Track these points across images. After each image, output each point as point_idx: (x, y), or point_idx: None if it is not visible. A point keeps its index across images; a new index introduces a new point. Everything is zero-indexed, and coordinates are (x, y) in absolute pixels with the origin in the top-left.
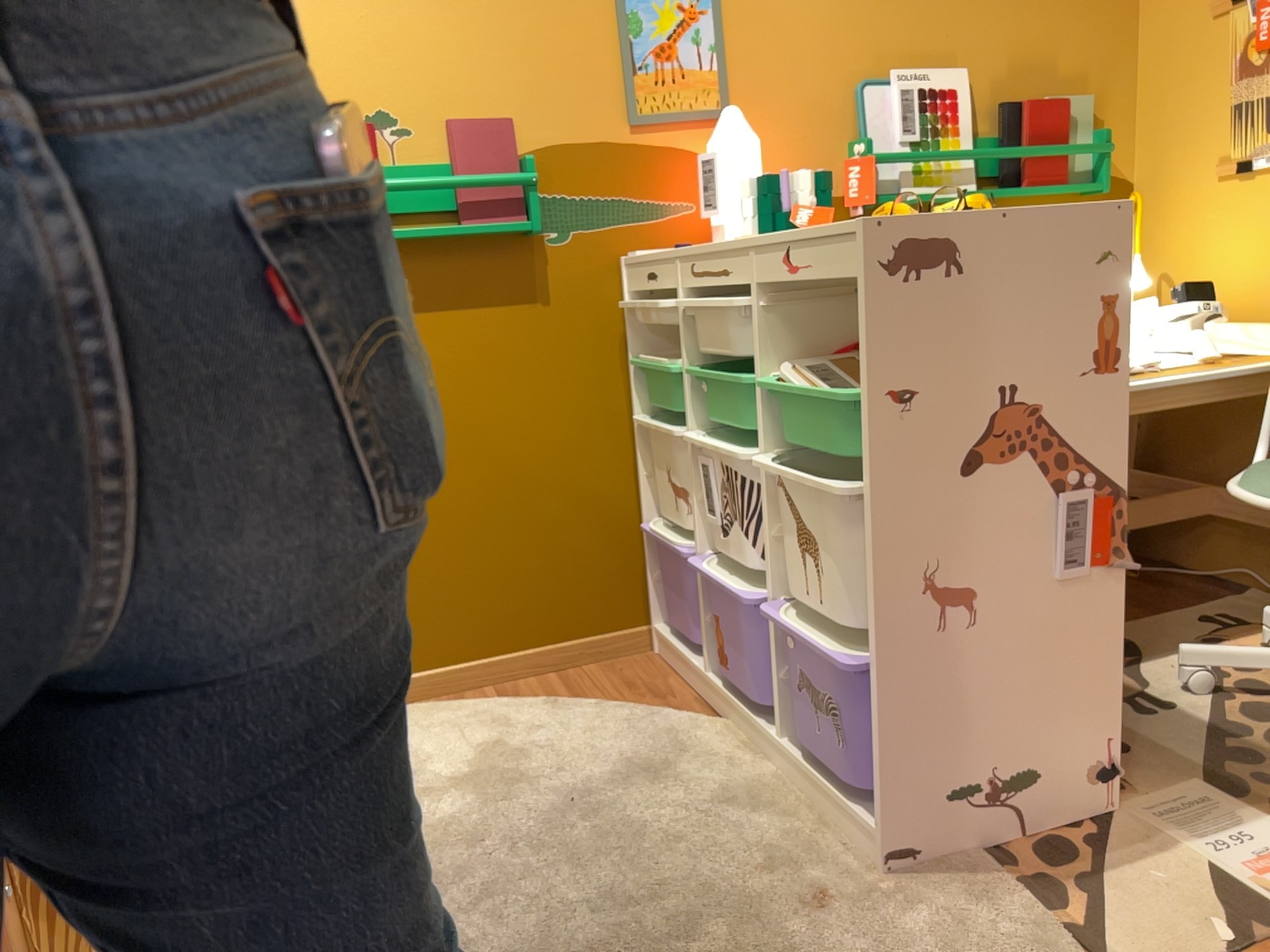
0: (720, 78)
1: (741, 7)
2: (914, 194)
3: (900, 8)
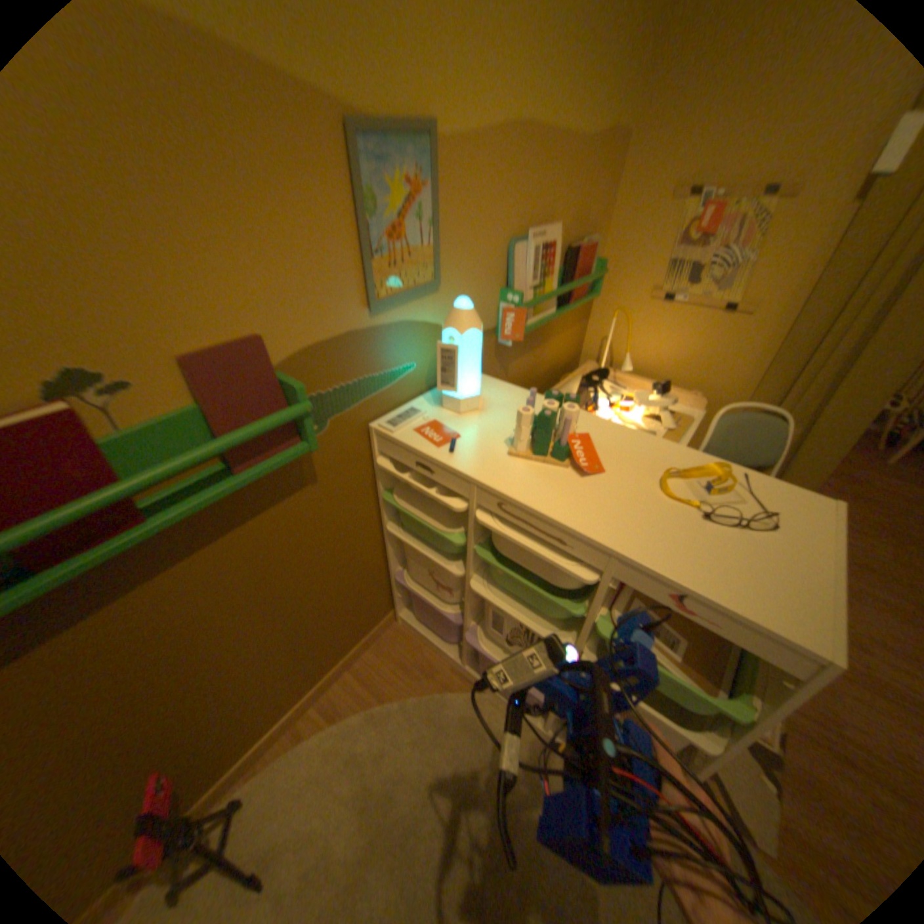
0: (437, 248)
1: (452, 171)
2: (534, 321)
3: (539, 169)
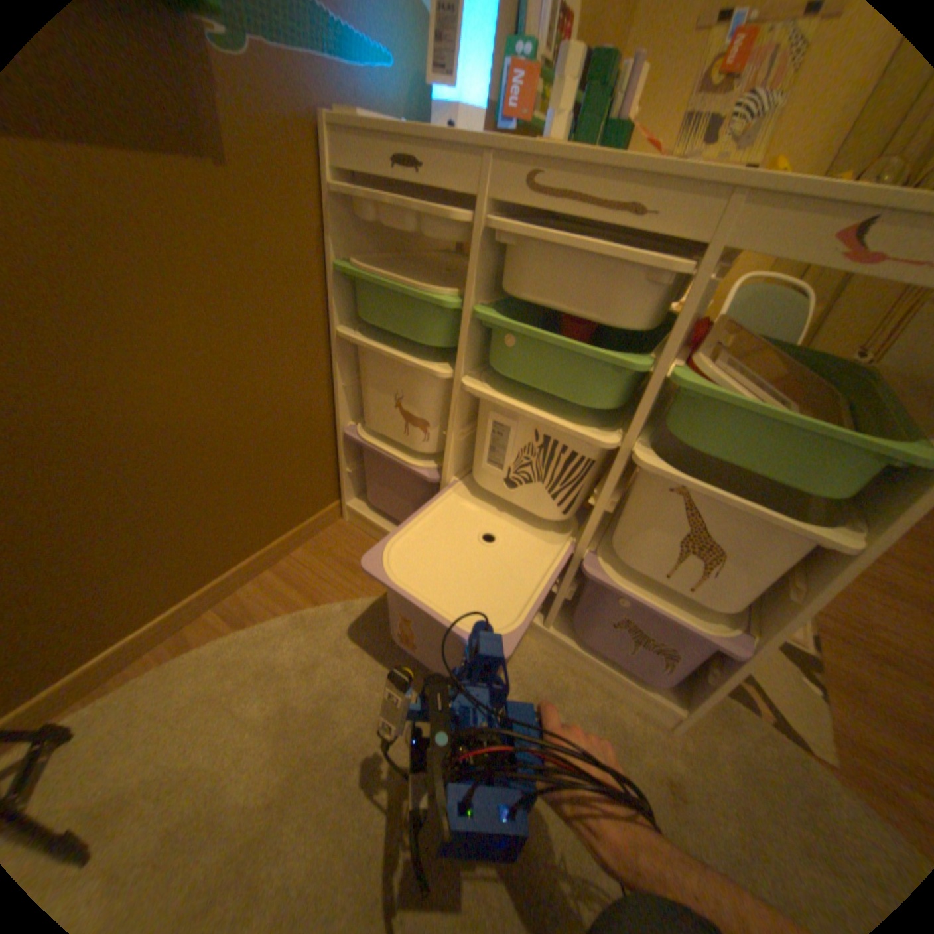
0: None
1: None
2: None
3: None
